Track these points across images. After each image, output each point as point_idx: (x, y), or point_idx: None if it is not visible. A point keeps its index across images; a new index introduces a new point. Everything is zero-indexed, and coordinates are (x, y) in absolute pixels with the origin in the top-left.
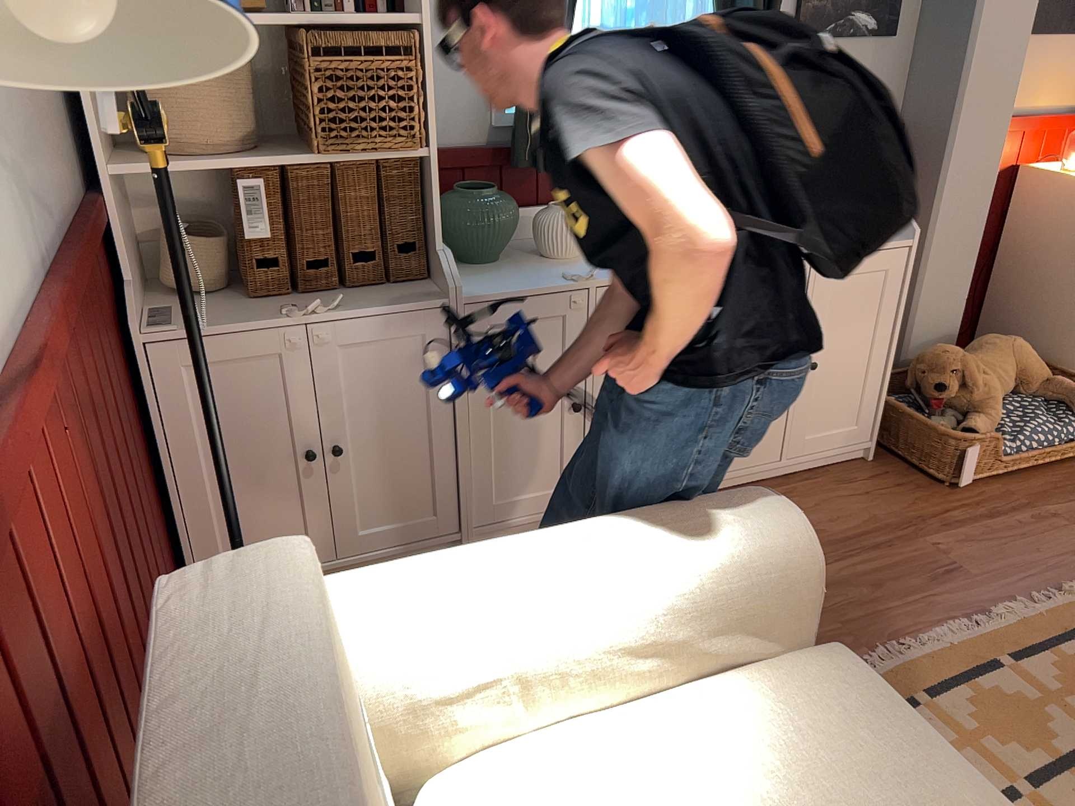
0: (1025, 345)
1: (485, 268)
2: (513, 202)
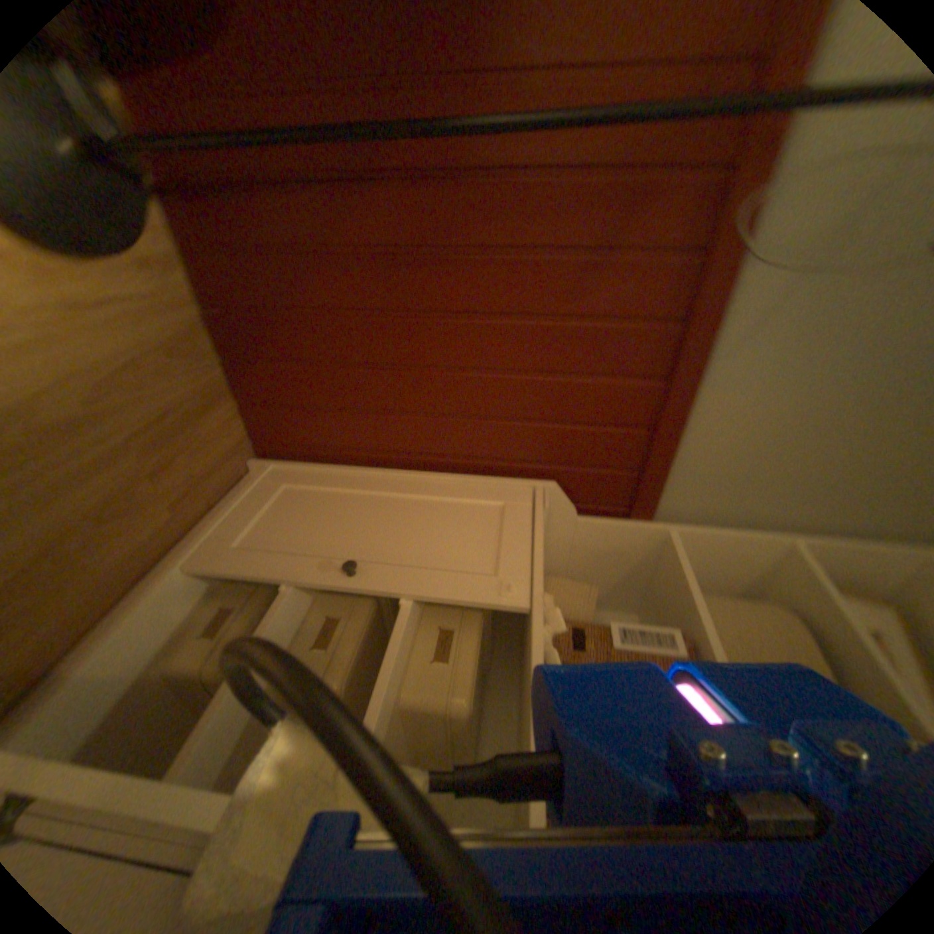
0: None
1: None
2: None
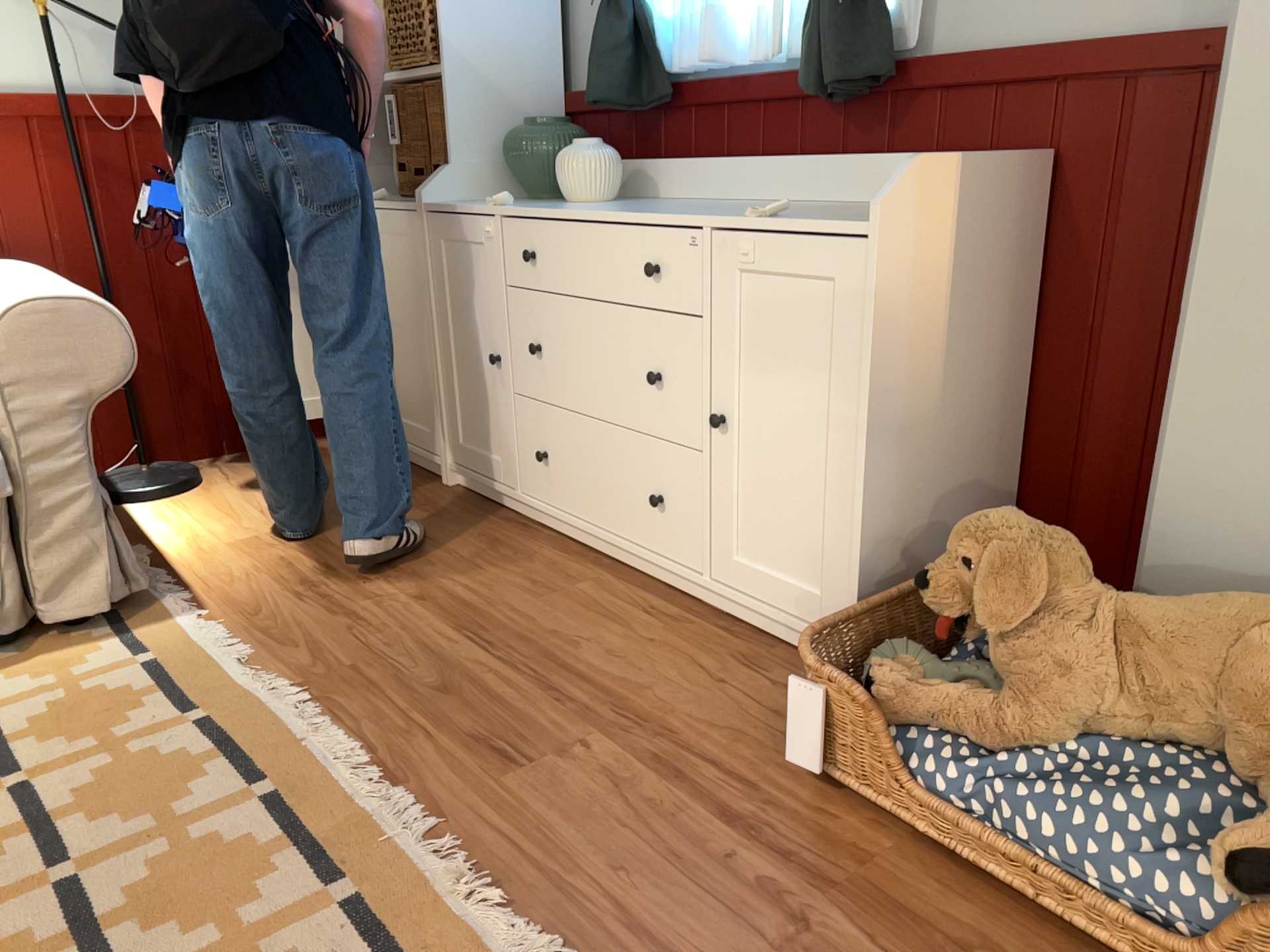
0: None
1: (516, 203)
2: (573, 142)
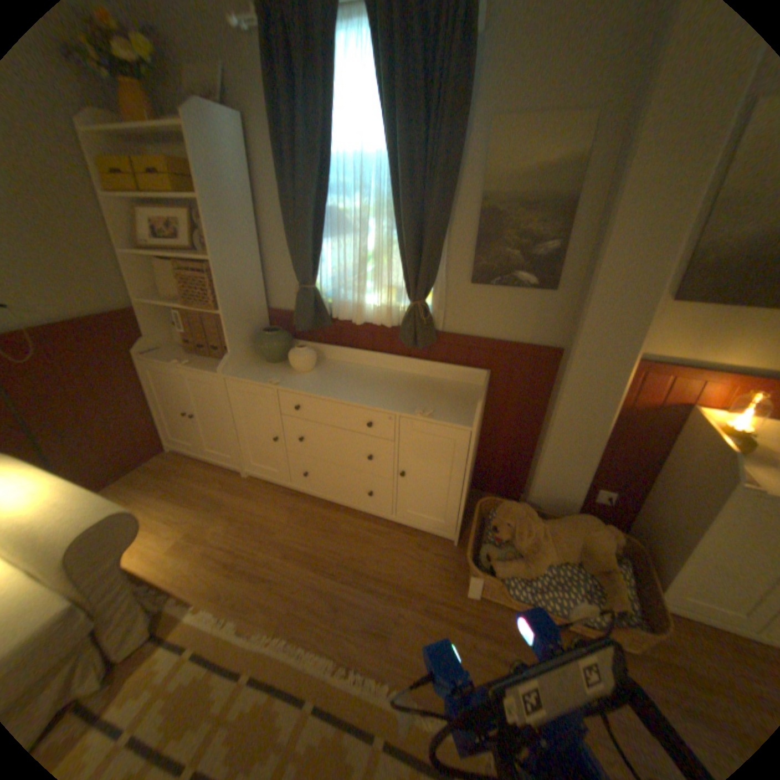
0: (600, 538)
1: (265, 366)
2: (289, 341)
